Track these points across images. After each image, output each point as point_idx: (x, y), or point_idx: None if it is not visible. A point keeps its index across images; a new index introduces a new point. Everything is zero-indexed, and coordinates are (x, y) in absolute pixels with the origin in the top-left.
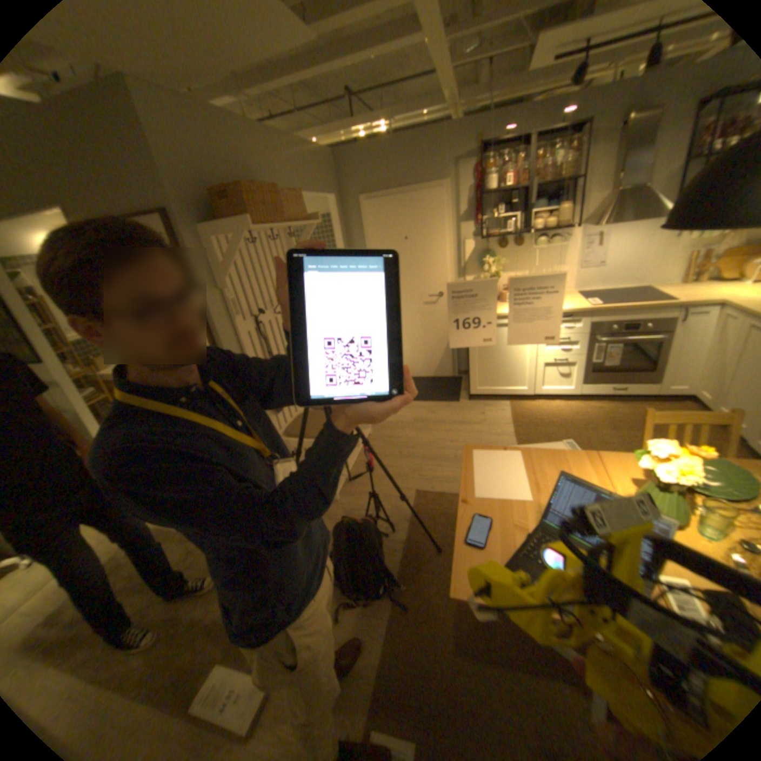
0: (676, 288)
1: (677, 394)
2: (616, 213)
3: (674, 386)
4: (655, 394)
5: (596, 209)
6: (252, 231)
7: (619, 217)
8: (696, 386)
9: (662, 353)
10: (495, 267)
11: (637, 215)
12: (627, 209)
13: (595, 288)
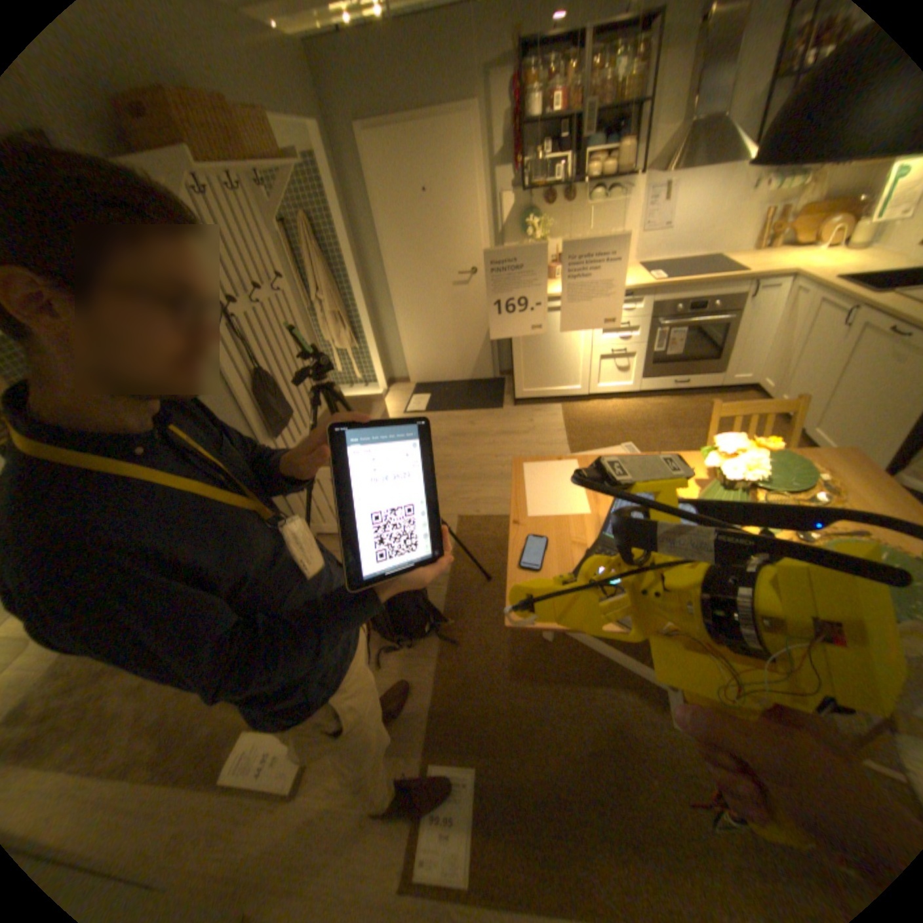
0: (748, 256)
1: (740, 384)
2: (687, 154)
3: (738, 374)
4: (718, 385)
5: (664, 149)
6: (196, 175)
7: (691, 160)
8: (760, 373)
9: (728, 337)
10: (540, 231)
11: (712, 157)
12: (700, 150)
13: (658, 258)
